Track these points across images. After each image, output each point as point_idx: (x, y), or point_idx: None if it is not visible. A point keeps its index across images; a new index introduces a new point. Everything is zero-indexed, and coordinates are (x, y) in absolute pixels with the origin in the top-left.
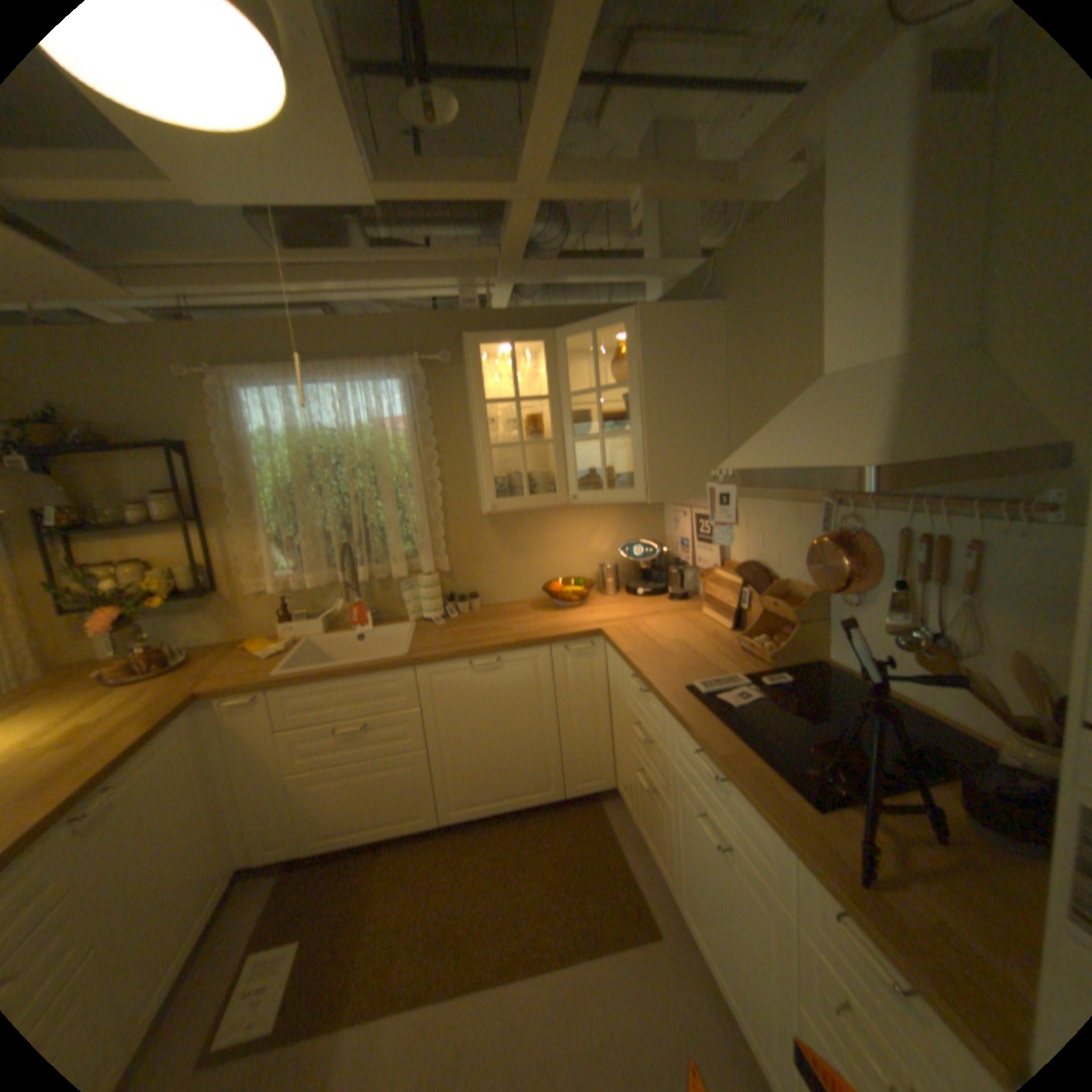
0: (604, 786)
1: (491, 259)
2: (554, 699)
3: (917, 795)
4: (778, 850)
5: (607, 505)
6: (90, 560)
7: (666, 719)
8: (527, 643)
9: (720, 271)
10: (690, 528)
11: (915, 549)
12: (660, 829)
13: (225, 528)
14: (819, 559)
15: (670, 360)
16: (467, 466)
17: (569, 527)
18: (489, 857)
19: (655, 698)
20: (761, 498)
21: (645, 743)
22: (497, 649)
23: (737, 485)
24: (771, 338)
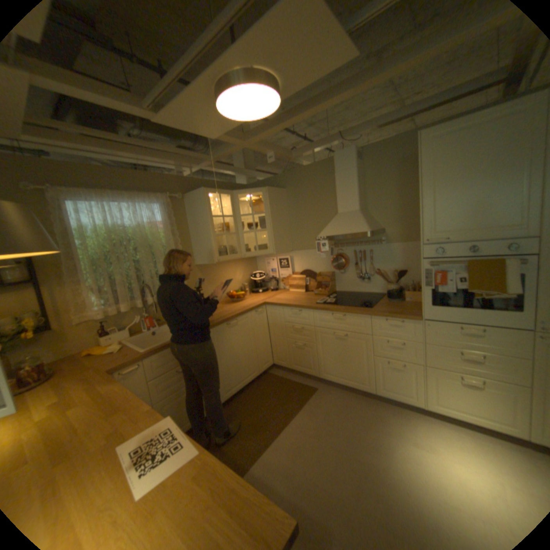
0: (270, 364)
1: (195, 158)
2: (253, 333)
3: (379, 302)
4: (364, 322)
5: (239, 261)
6: None
7: (311, 315)
8: (244, 312)
9: (281, 180)
10: (276, 264)
11: (356, 255)
12: (308, 357)
13: (53, 287)
14: (334, 261)
15: (275, 206)
16: (187, 246)
17: (228, 271)
18: (245, 405)
19: (304, 311)
20: (305, 250)
21: (297, 331)
22: (236, 316)
23: (295, 247)
24: (305, 202)
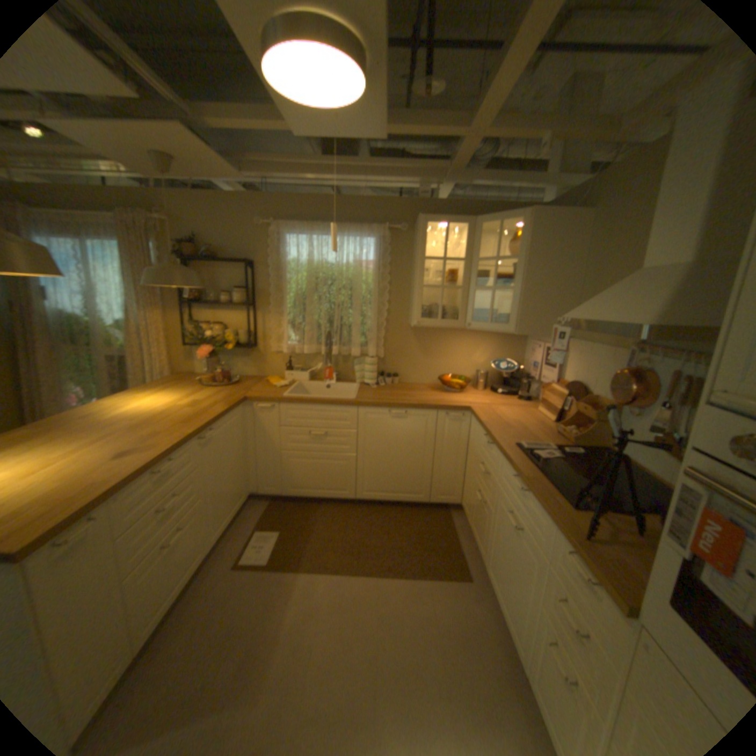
0: (455, 500)
1: (444, 166)
2: (434, 442)
3: (638, 516)
4: (548, 526)
5: (490, 333)
6: (200, 318)
7: (500, 460)
8: (424, 406)
9: (598, 187)
10: (542, 355)
11: (682, 384)
12: (485, 524)
13: (267, 312)
14: (619, 383)
15: (550, 243)
16: (406, 295)
17: (462, 343)
18: (381, 520)
19: (497, 447)
20: (593, 342)
21: (485, 474)
22: (407, 405)
23: (579, 332)
24: (622, 237)
